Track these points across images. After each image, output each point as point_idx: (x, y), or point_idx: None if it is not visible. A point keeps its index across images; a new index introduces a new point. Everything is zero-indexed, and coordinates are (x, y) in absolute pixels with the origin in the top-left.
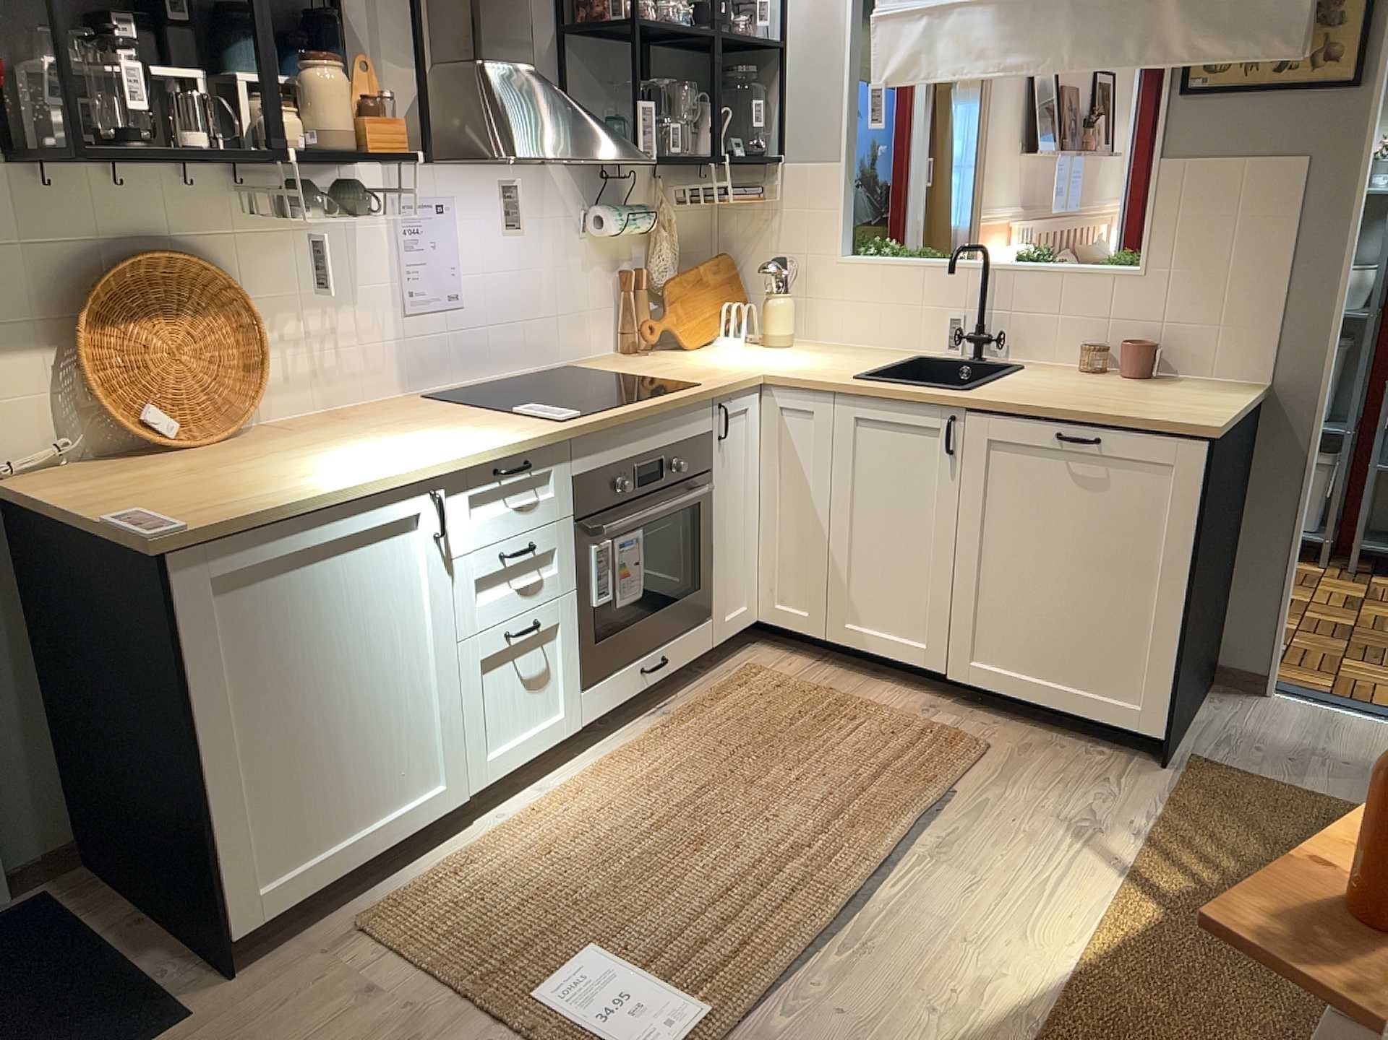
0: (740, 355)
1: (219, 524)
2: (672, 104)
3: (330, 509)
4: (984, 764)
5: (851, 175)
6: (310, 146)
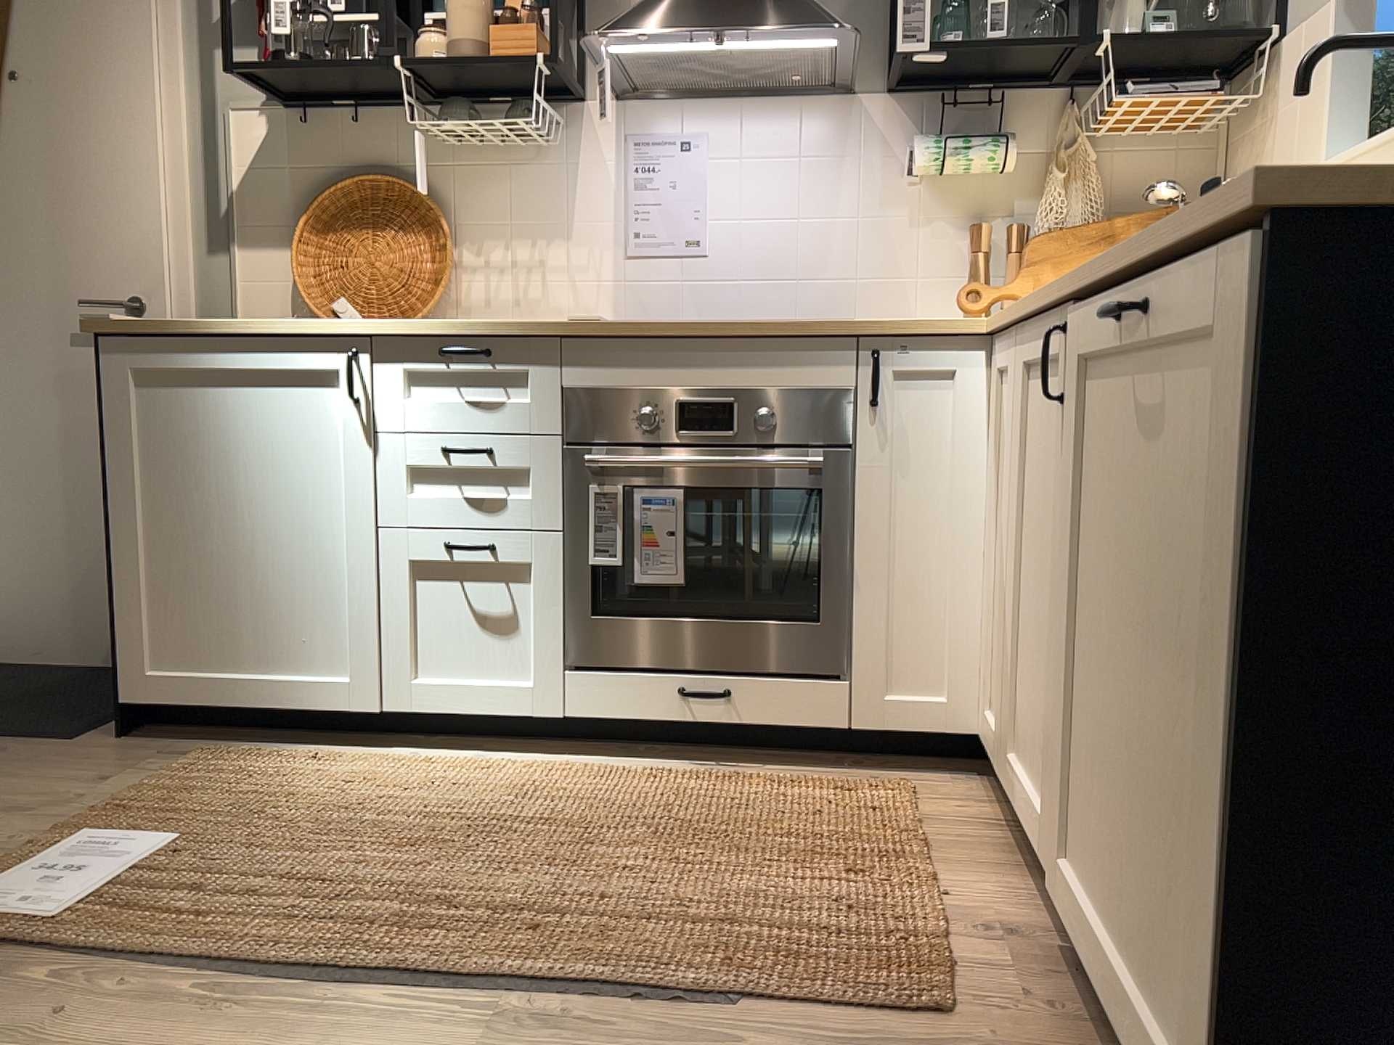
0: None
1: (135, 322)
2: (1116, 1)
3: (238, 337)
4: (870, 1019)
5: (1353, 19)
6: (445, 60)
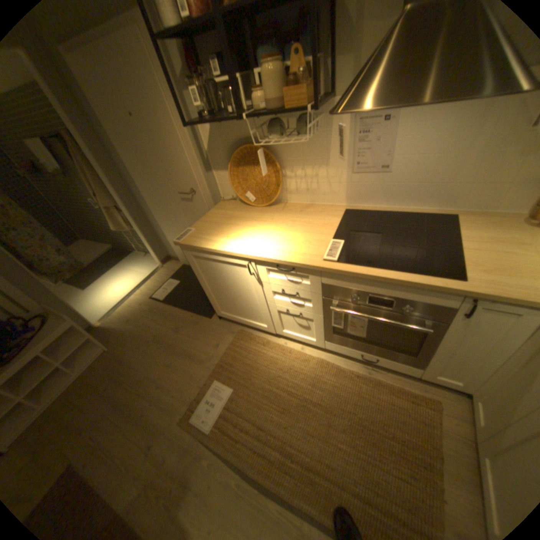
0: None
1: (186, 244)
2: None
3: (215, 252)
4: None
5: None
6: (266, 106)
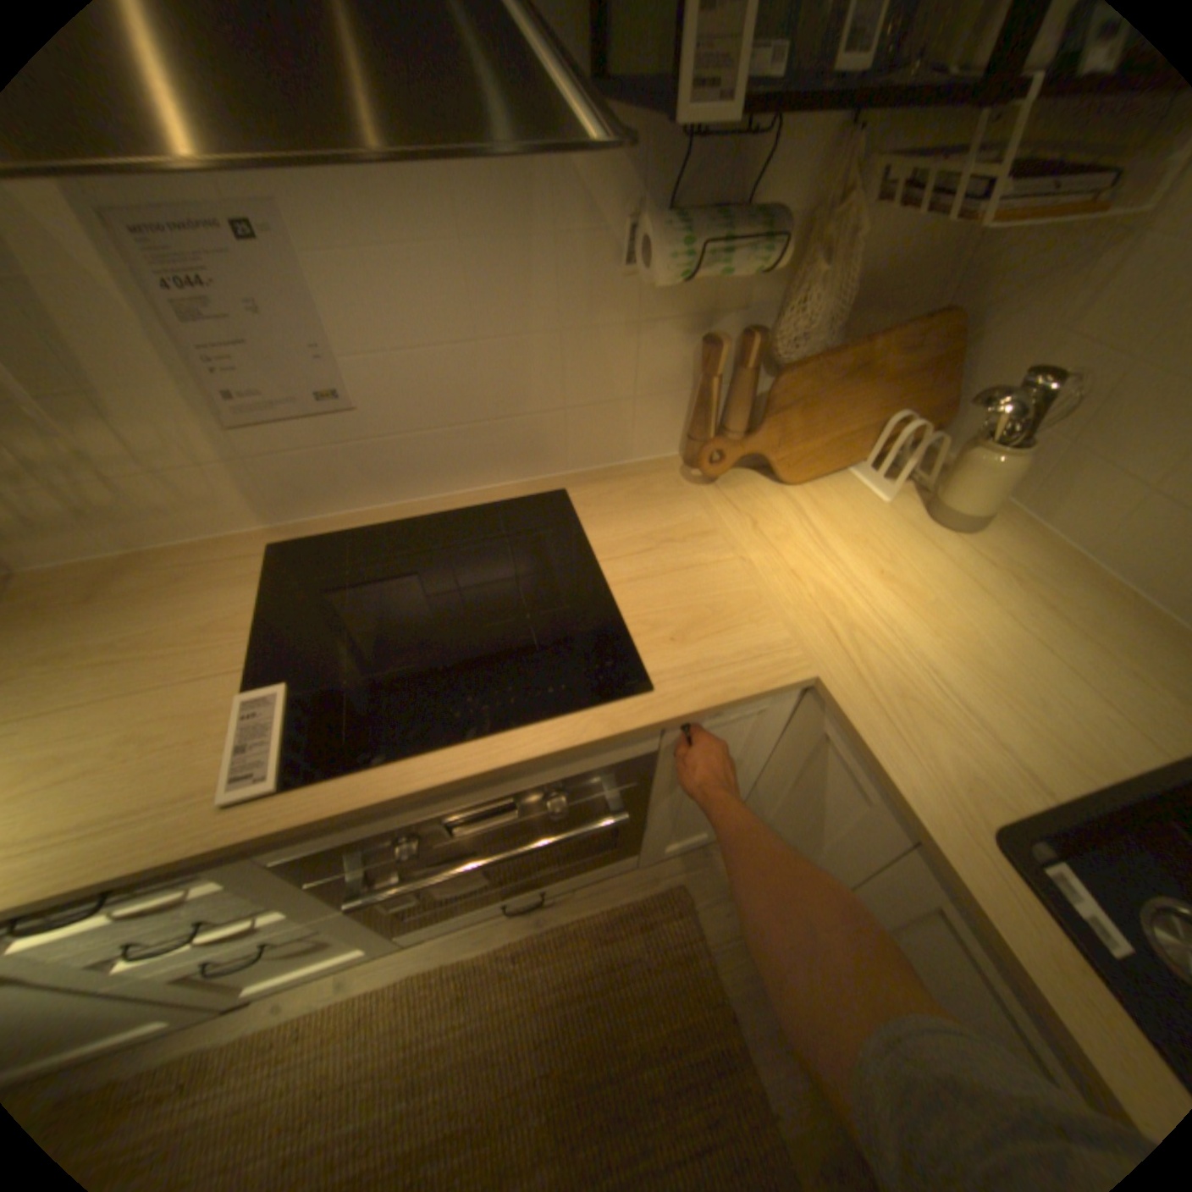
0: (852, 538)
1: None
2: None
3: None
4: None
5: None
6: None
